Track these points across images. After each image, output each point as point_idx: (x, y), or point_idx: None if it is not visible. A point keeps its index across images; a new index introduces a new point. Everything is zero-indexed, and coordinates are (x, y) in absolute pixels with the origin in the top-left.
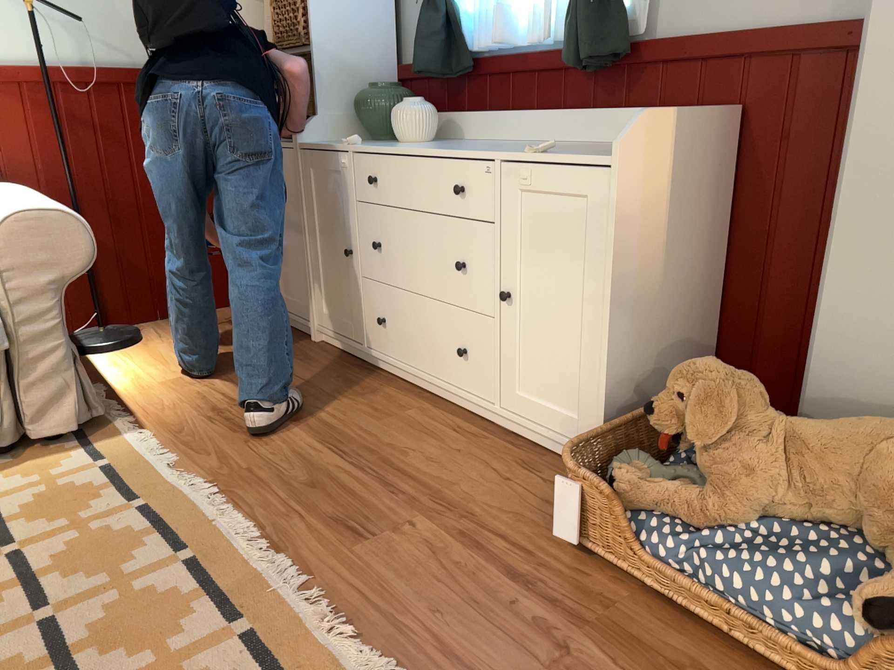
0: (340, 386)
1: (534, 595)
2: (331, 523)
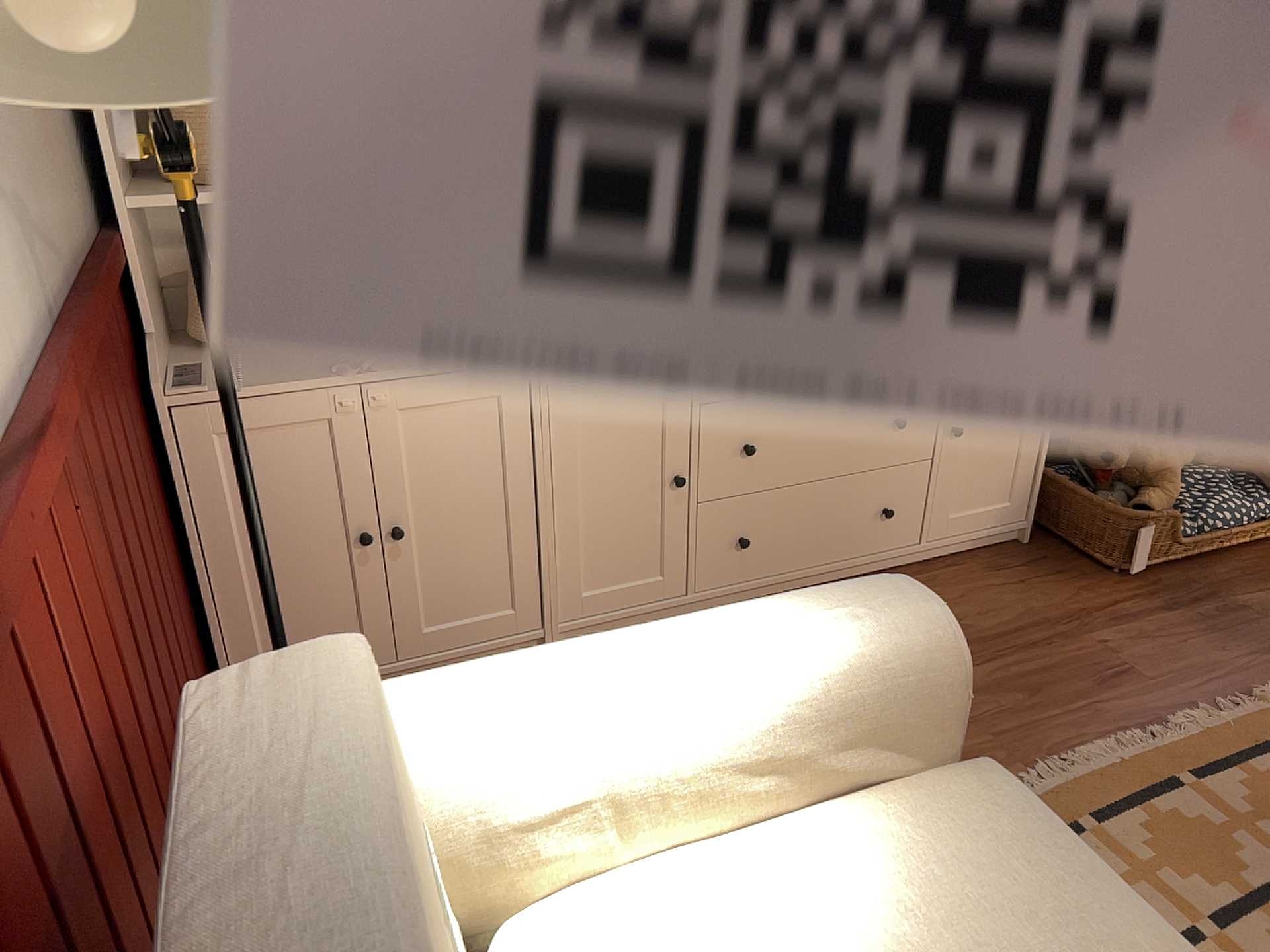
0: None
1: (1192, 607)
2: (1108, 688)
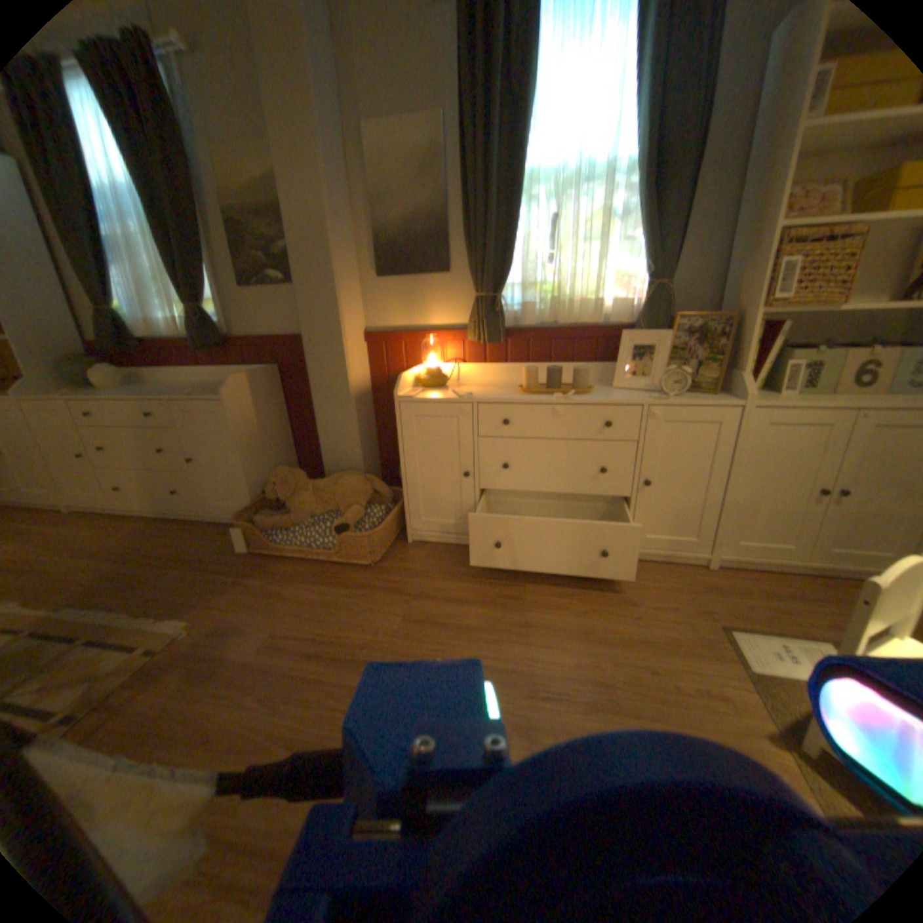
0: (97, 531)
1: (231, 576)
2: (117, 590)
